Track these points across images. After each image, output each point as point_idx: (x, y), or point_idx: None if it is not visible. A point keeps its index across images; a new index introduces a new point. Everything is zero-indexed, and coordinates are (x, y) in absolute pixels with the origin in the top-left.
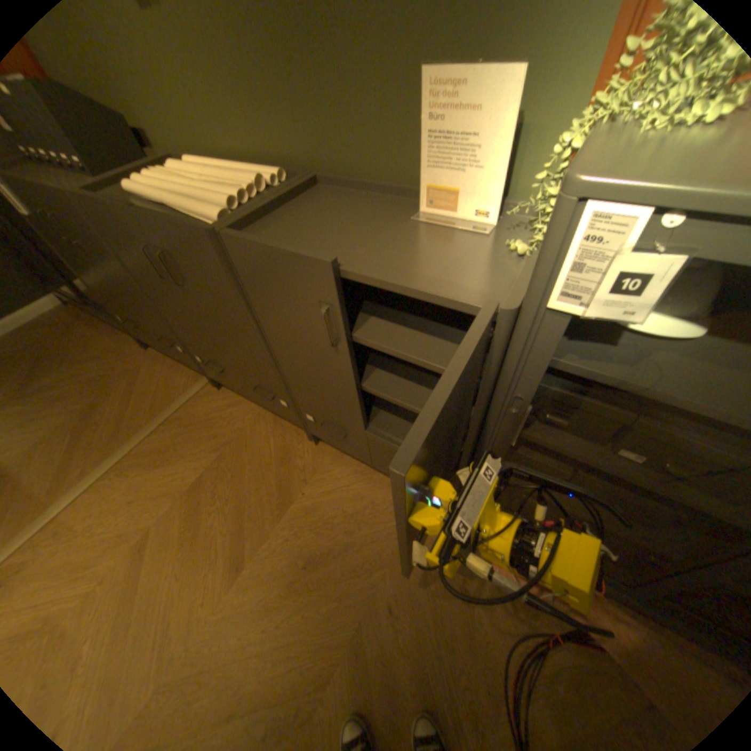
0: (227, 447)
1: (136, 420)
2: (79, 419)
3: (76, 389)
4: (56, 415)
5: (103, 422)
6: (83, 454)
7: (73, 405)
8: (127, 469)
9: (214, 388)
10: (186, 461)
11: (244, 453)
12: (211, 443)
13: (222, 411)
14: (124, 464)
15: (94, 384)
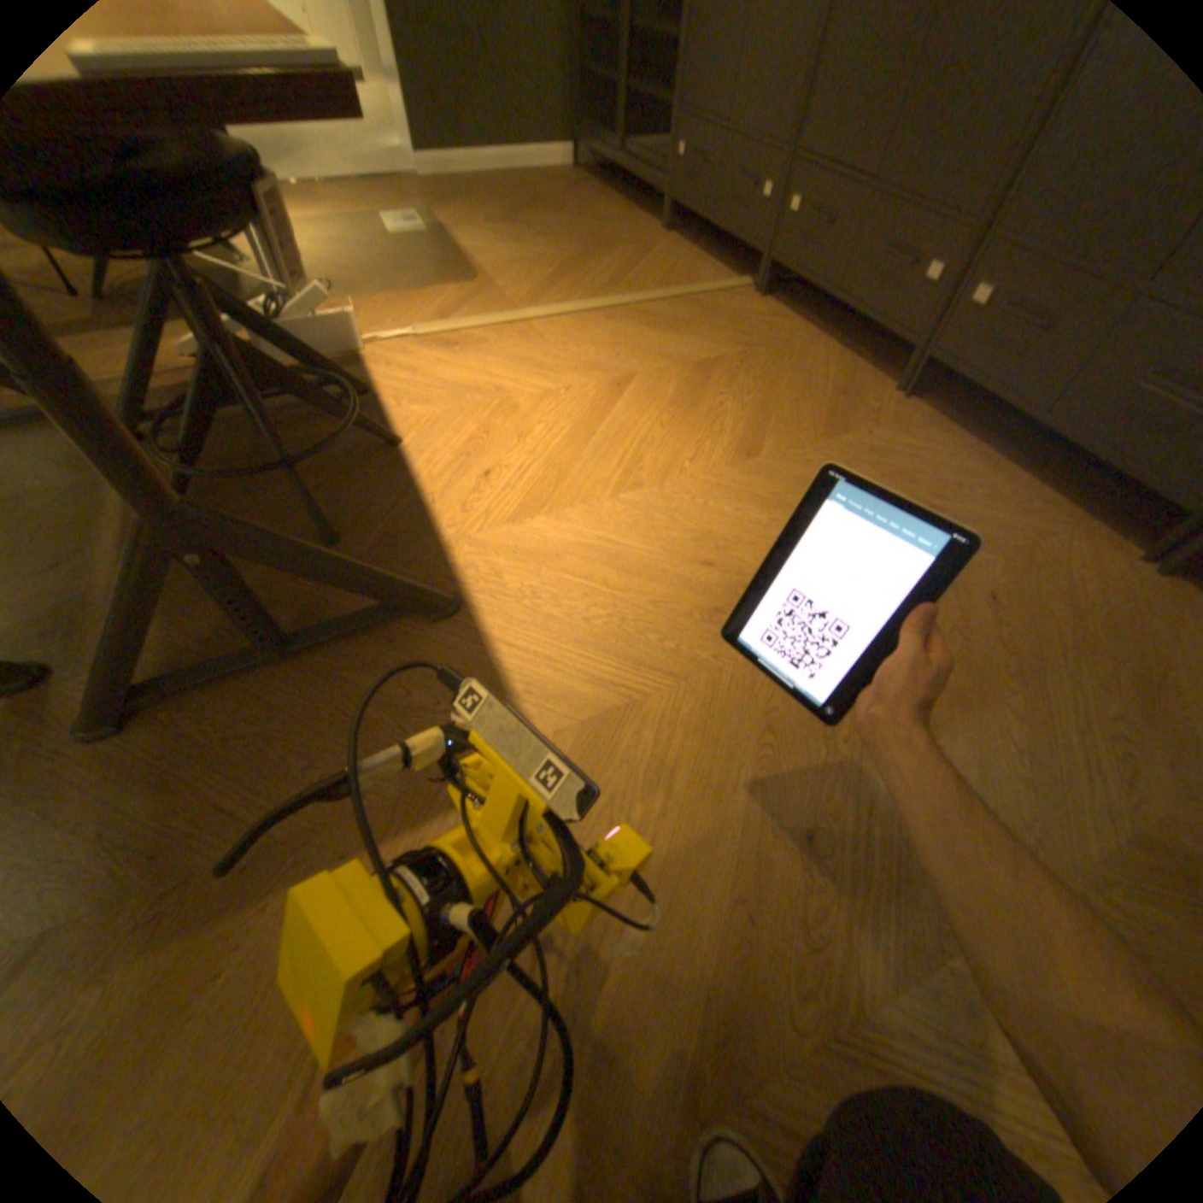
0: (762, 350)
1: (640, 285)
2: (569, 259)
3: (571, 235)
4: (543, 247)
5: (598, 272)
6: (568, 287)
7: (565, 247)
8: (619, 318)
9: (757, 293)
10: (699, 340)
11: (787, 364)
12: (739, 338)
13: (762, 318)
14: (616, 313)
15: (593, 239)
